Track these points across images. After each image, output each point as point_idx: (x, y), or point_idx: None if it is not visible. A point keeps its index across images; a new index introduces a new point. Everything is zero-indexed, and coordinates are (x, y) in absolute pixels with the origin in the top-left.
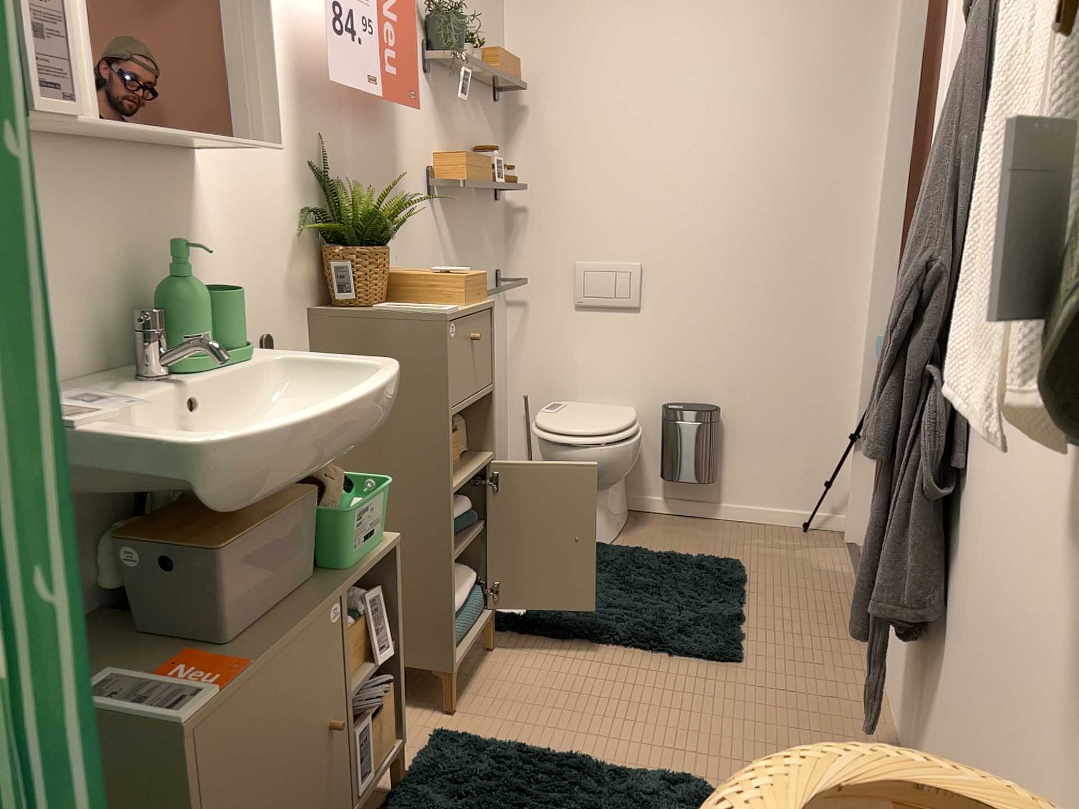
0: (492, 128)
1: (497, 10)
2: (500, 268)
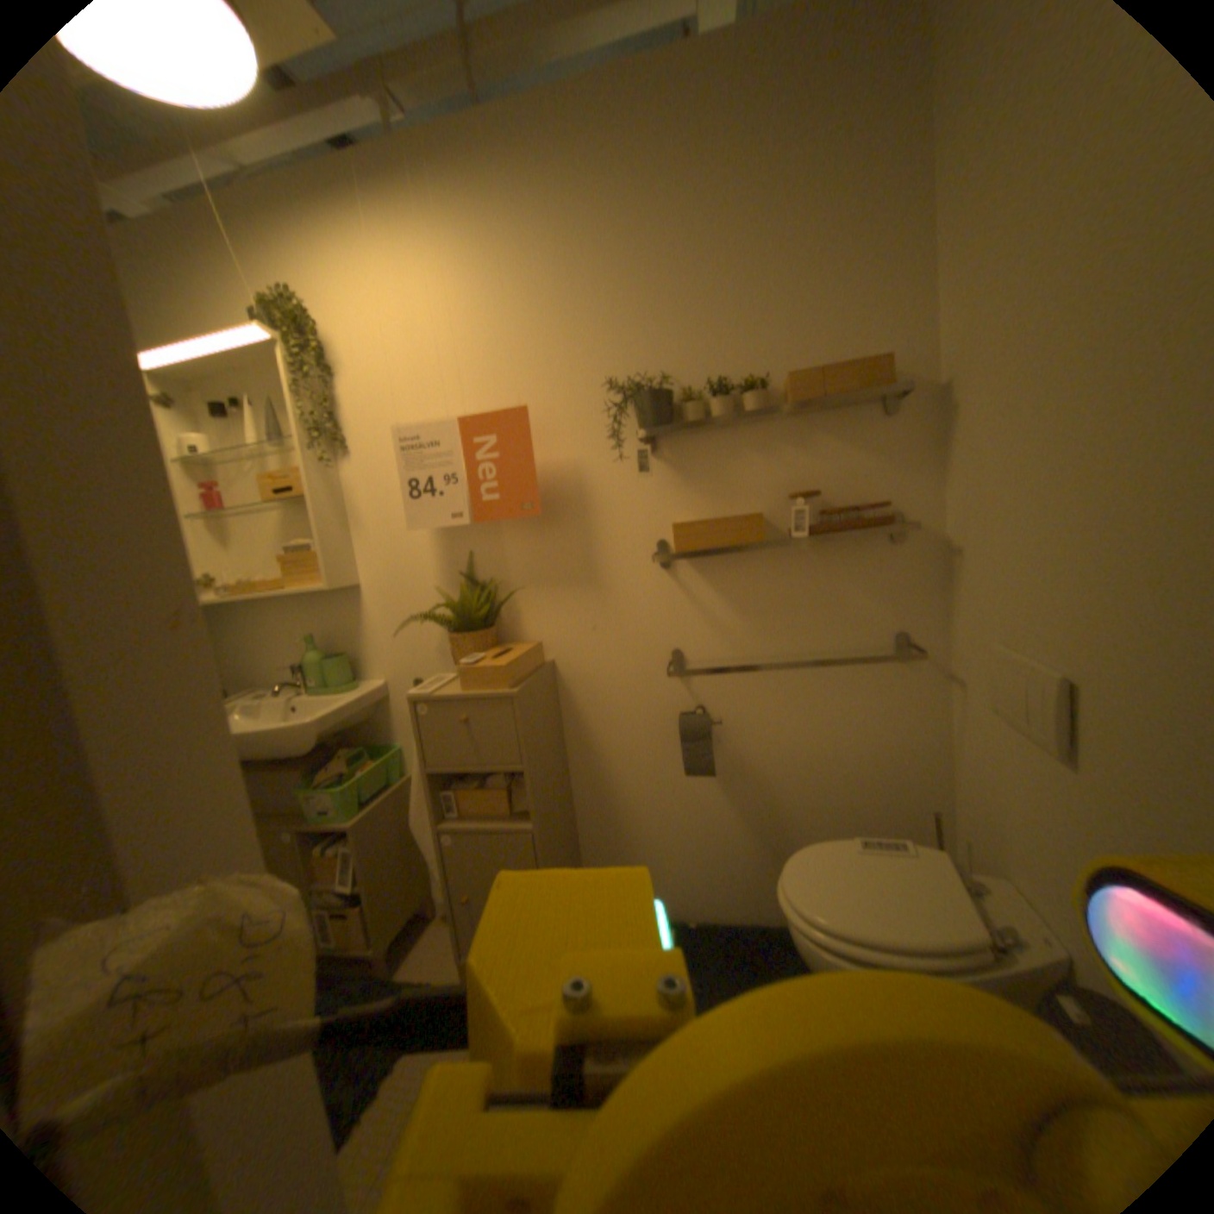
0: (878, 446)
1: (904, 273)
2: (920, 628)
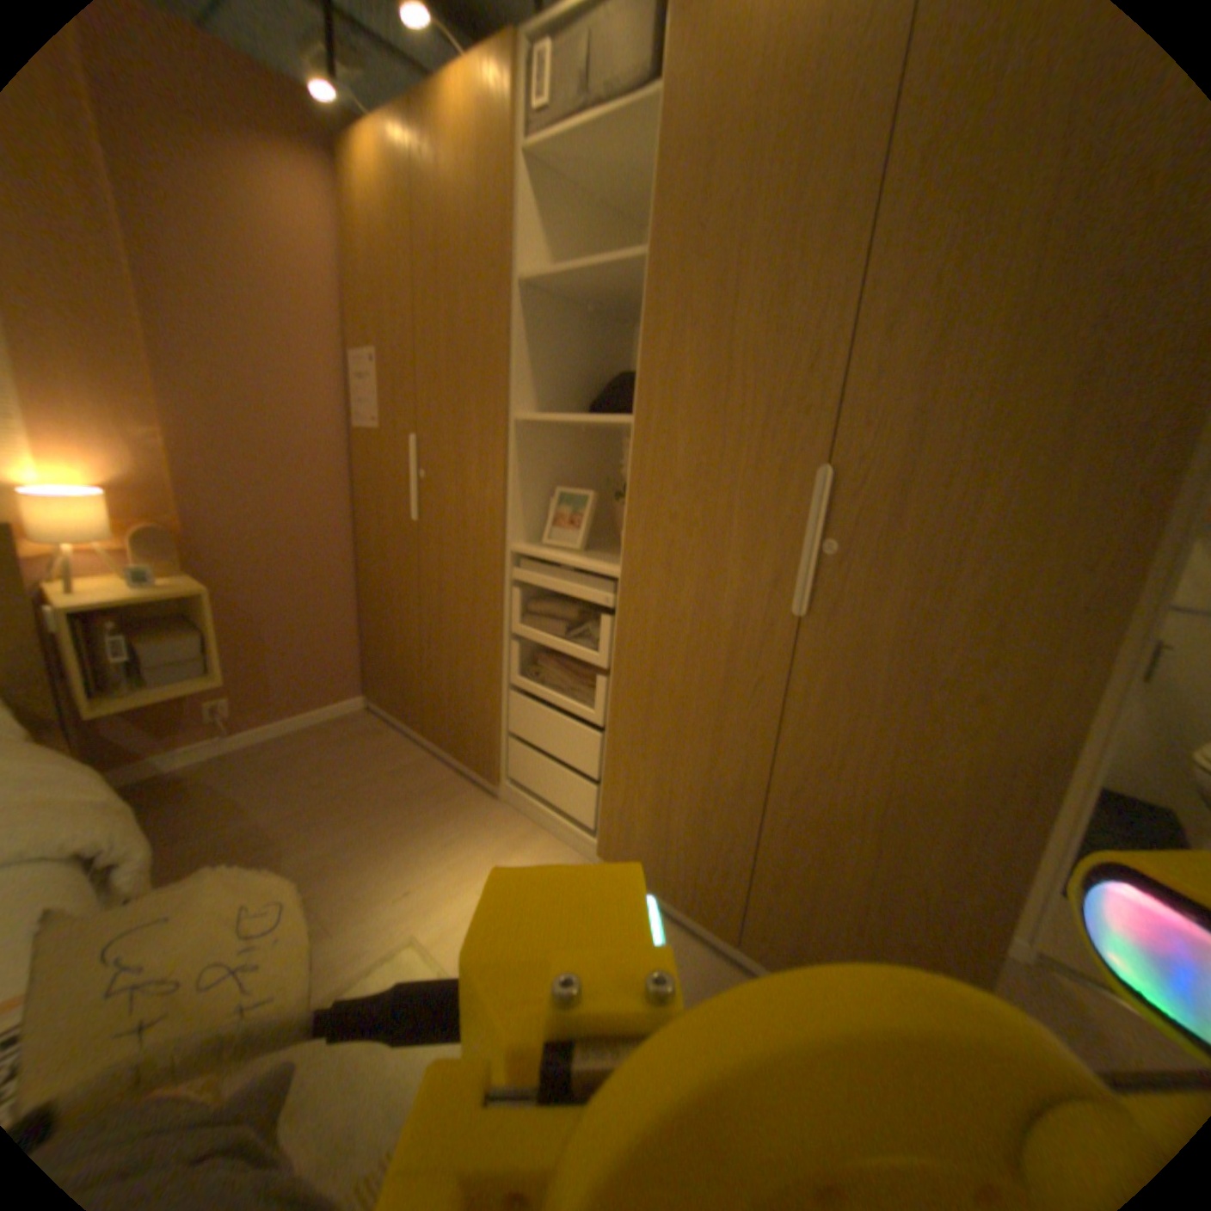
0: None
1: None
2: None
